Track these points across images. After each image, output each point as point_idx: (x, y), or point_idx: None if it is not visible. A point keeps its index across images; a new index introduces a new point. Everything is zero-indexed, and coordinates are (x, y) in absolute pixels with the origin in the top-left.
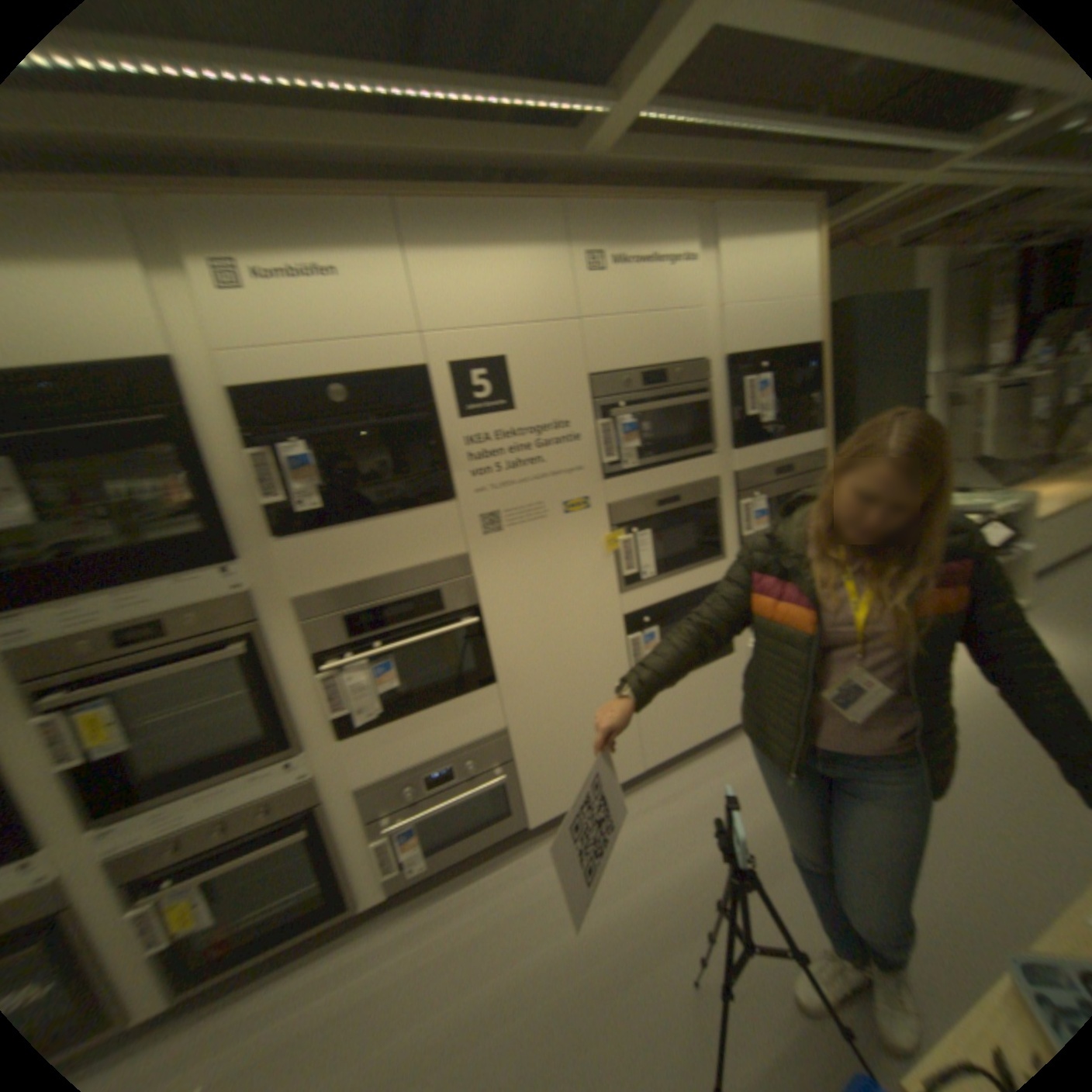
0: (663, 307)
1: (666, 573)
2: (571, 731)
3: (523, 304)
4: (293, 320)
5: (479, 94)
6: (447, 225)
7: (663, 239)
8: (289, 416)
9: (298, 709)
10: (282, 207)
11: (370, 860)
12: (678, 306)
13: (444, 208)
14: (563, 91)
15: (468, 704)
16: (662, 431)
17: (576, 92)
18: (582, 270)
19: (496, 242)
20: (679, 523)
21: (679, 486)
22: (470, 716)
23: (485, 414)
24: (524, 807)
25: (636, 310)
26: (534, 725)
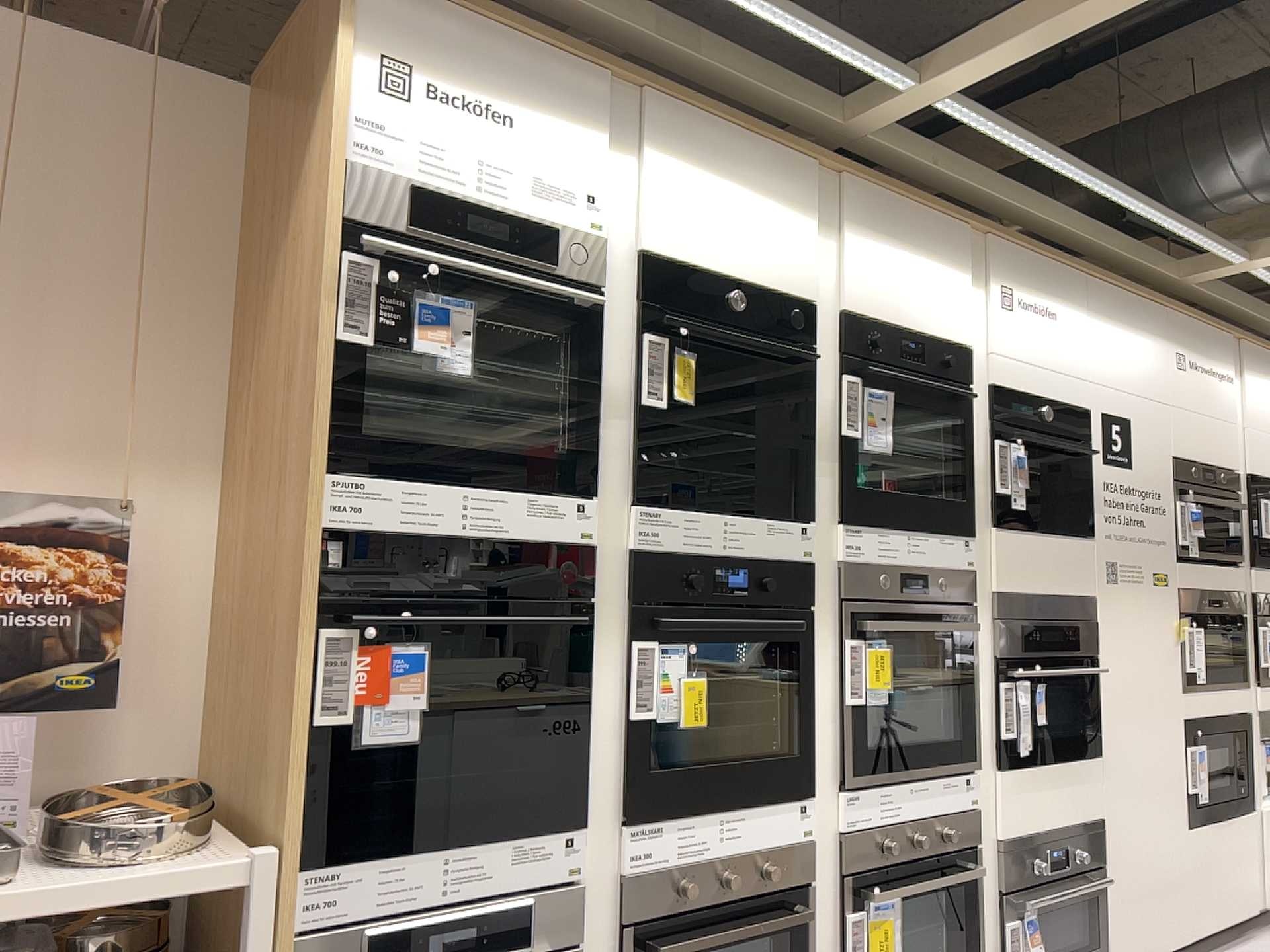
0: (1212, 415)
1: (1211, 682)
2: (1146, 848)
3: (1141, 382)
4: (1033, 348)
5: (1181, 236)
6: (1109, 307)
7: (1213, 359)
8: (1017, 422)
9: (980, 717)
10: (1039, 266)
11: (1006, 942)
12: (1220, 418)
13: (1109, 294)
14: (1224, 248)
15: (1084, 771)
16: (1207, 529)
17: (1229, 251)
18: (1171, 367)
19: (1131, 328)
20: (1219, 630)
21: (1218, 590)
22: (1084, 786)
23: (1116, 466)
24: (1109, 938)
25: (1198, 412)
26: (1122, 824)
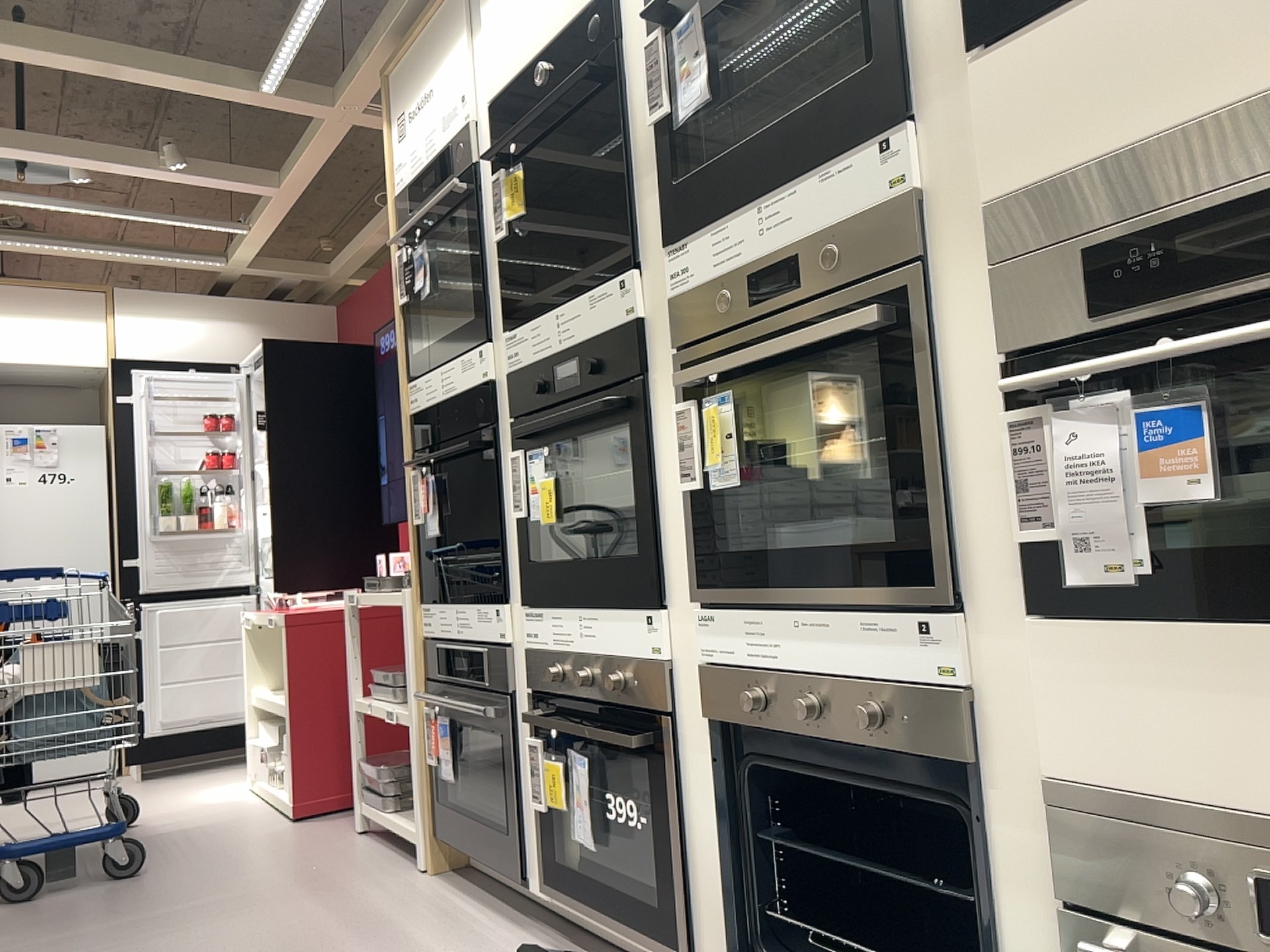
0: None
1: None
2: None
3: None
4: None
5: None
6: None
7: None
8: None
9: (980, 498)
10: None
11: None
12: None
13: None
14: None
15: None
16: None
17: None
18: None
19: None
20: None
21: None
22: None
23: None
24: None
25: None
26: None
